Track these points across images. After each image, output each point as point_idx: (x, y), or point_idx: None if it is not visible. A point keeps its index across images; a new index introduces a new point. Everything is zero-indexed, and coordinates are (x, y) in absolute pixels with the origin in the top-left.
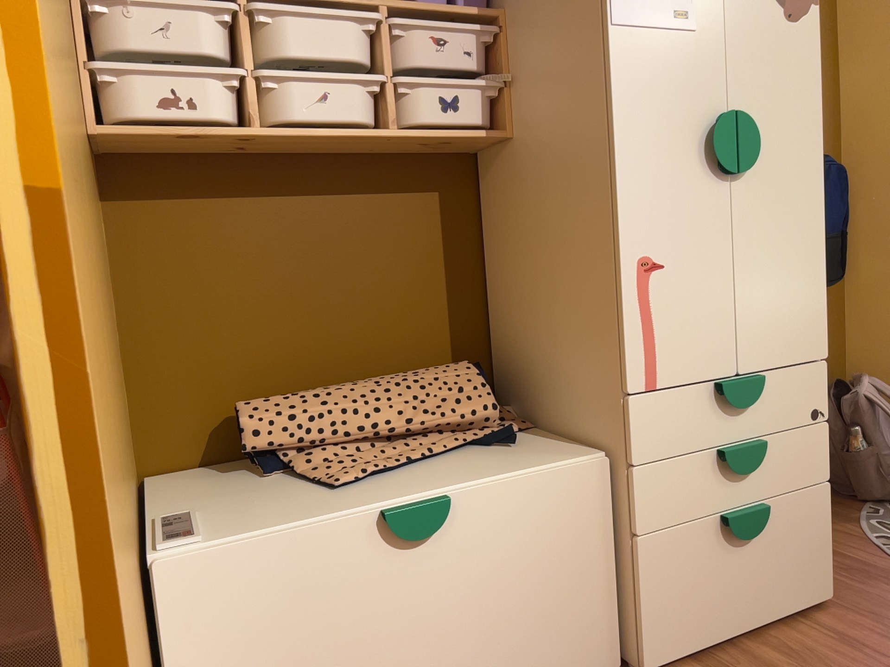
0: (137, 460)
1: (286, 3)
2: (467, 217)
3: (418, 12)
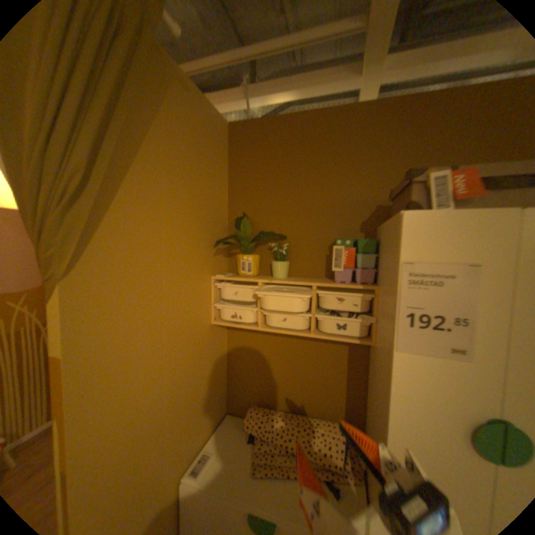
0: (225, 408)
1: (278, 282)
2: (362, 360)
3: (329, 289)
